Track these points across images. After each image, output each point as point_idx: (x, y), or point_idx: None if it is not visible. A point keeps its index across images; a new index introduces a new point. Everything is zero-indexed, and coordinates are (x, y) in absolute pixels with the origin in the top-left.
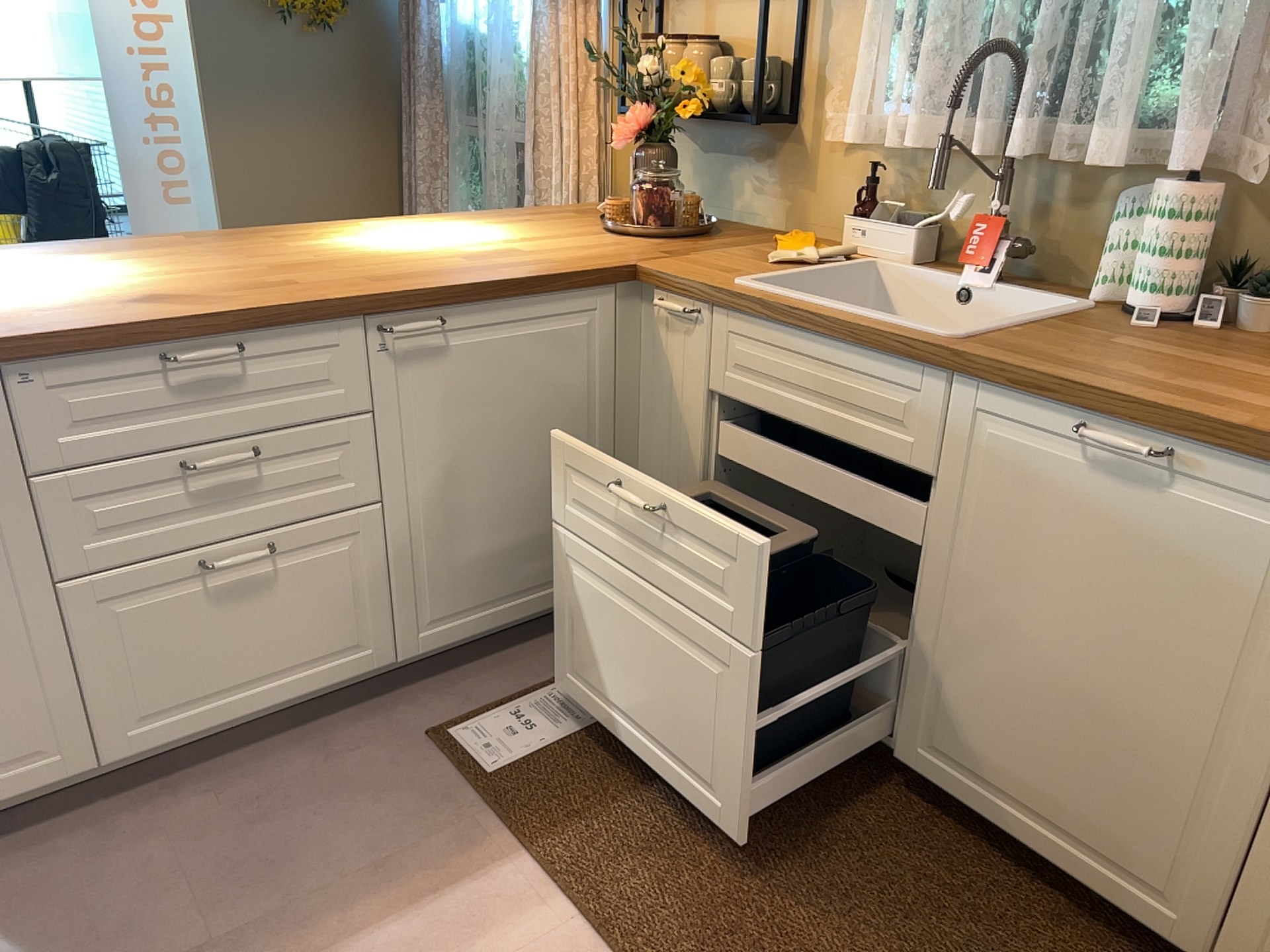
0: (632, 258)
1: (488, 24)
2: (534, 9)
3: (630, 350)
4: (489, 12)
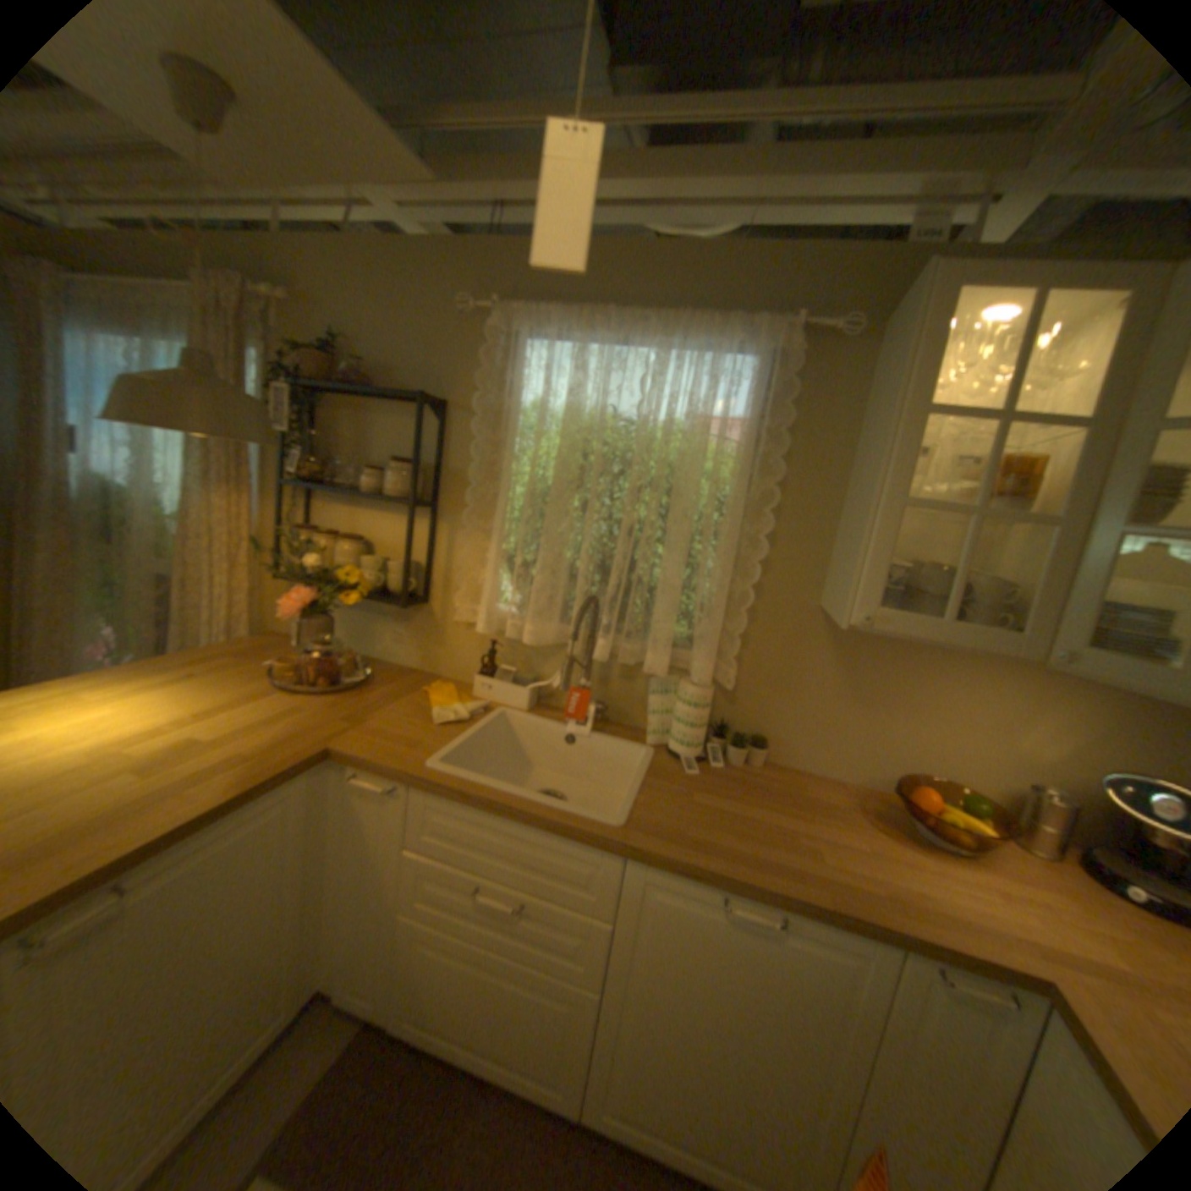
0: (318, 738)
1: (124, 479)
2: (177, 476)
3: (317, 813)
4: (125, 469)
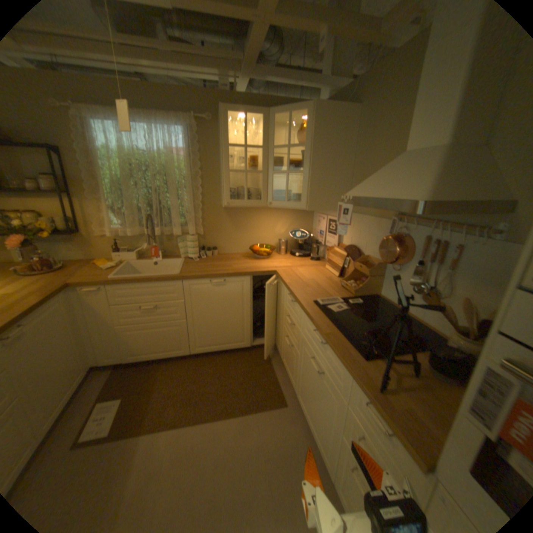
0: (60, 281)
1: None
2: None
3: (70, 306)
4: None
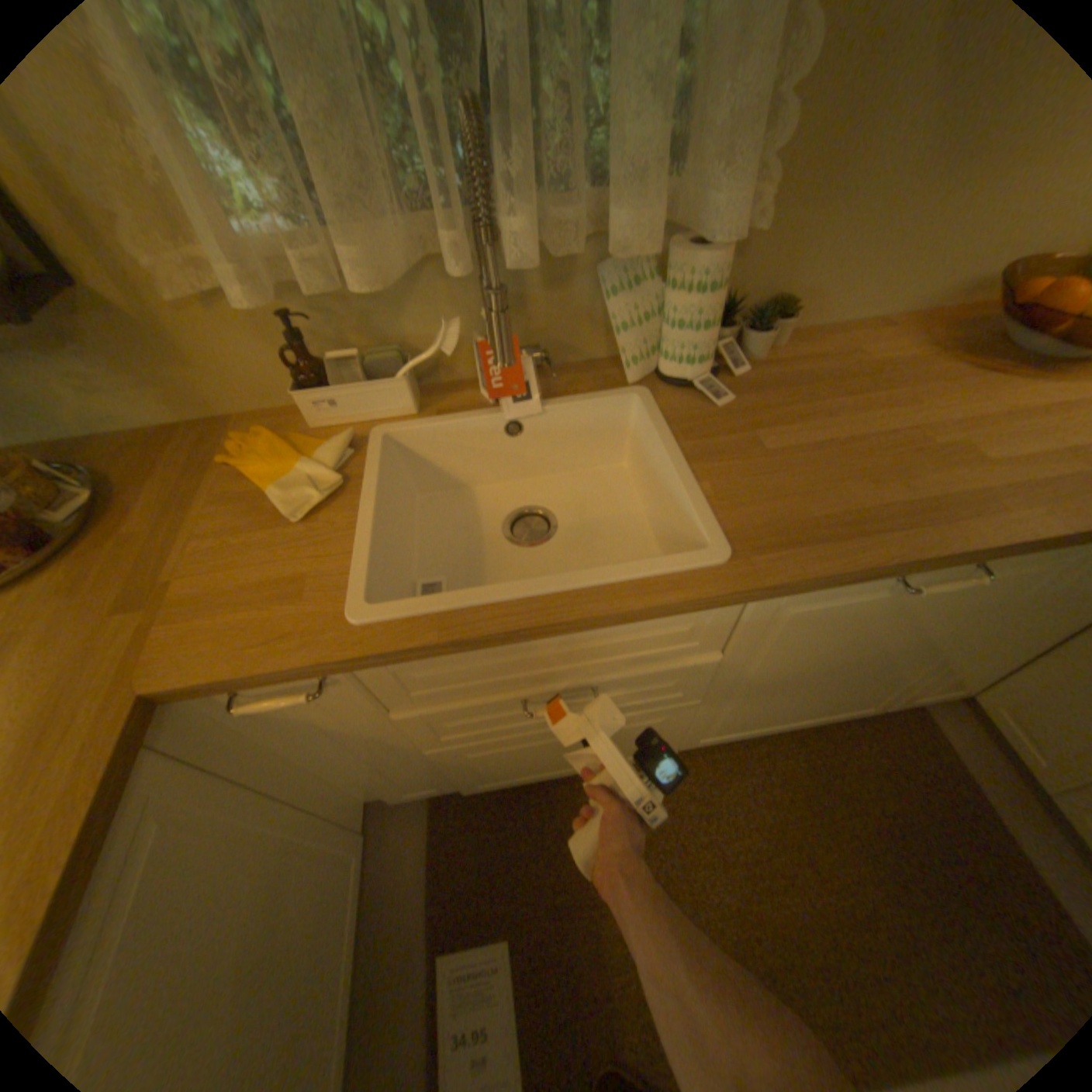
0: (99, 680)
1: None
2: None
3: (217, 743)
4: None
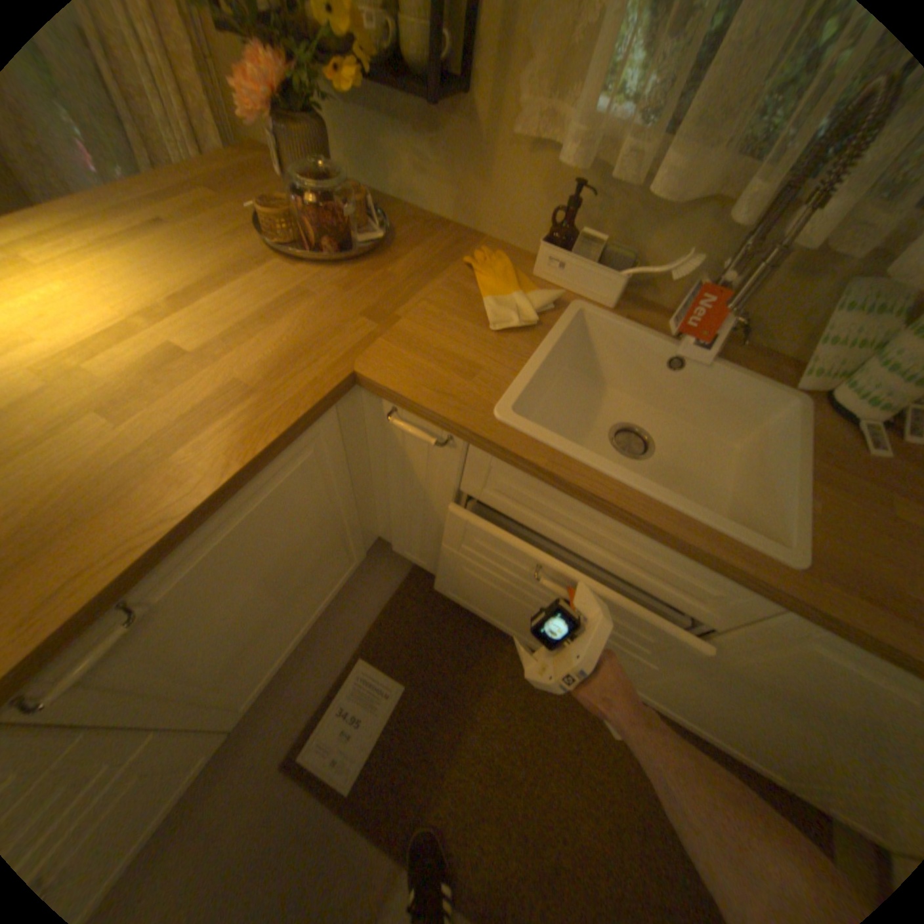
0: (341, 349)
1: None
2: None
3: (357, 433)
4: None
